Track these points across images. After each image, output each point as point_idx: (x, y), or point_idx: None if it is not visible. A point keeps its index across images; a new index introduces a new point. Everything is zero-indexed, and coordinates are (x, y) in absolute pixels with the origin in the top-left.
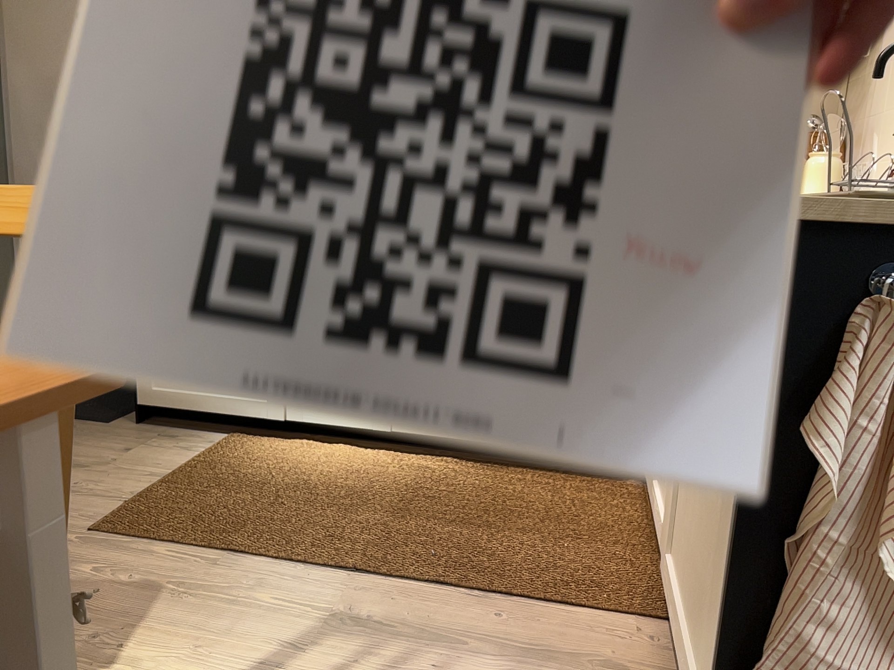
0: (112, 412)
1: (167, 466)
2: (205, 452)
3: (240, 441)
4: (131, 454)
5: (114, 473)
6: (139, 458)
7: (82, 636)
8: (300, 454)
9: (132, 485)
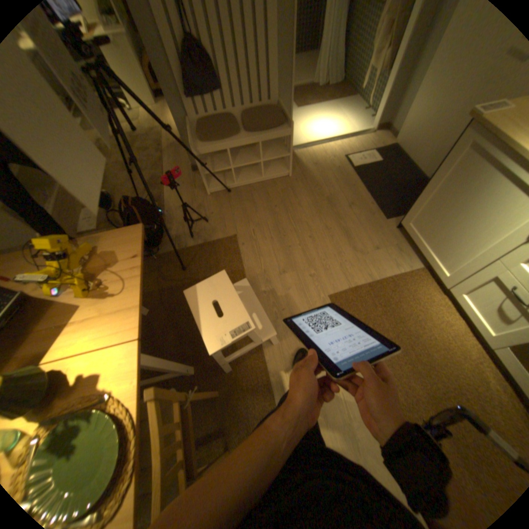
0: (394, 211)
1: (379, 275)
2: (400, 277)
3: (422, 279)
4: (375, 253)
5: (359, 264)
6: (376, 258)
7: (291, 349)
8: (437, 313)
9: (358, 279)
